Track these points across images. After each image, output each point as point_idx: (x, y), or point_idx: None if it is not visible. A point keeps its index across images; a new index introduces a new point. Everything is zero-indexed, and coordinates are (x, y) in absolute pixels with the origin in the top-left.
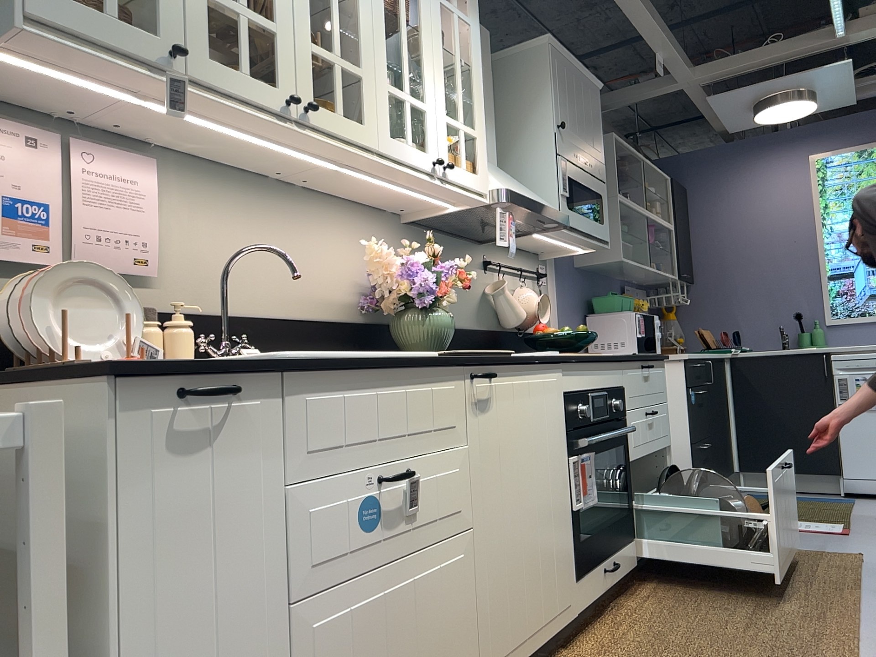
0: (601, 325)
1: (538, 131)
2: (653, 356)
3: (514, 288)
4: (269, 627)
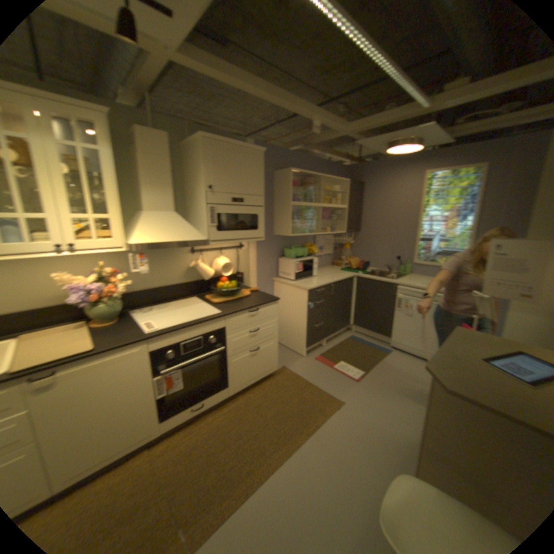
0: (283, 263)
1: (199, 189)
2: (258, 304)
3: (215, 257)
4: None
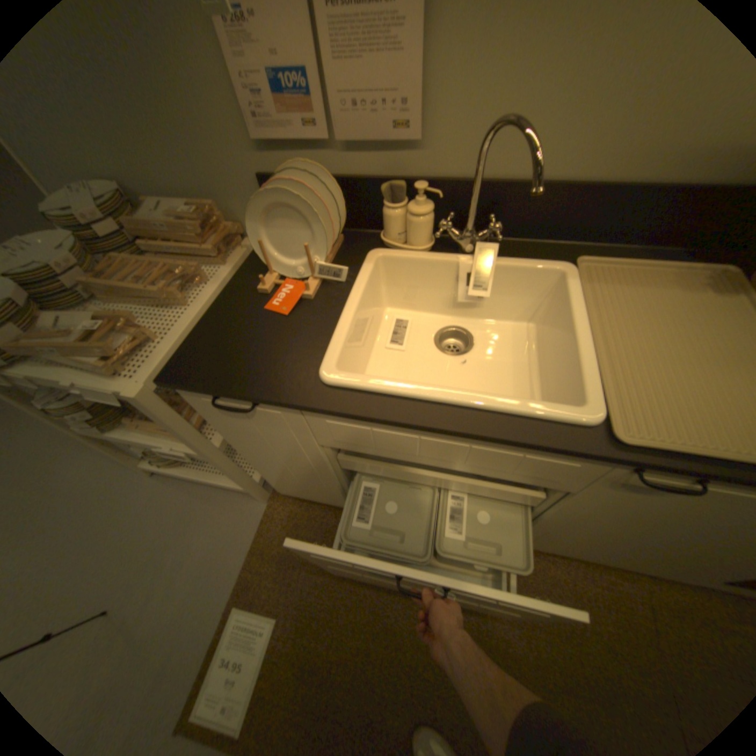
0: None
1: None
2: None
3: None
4: (322, 475)
